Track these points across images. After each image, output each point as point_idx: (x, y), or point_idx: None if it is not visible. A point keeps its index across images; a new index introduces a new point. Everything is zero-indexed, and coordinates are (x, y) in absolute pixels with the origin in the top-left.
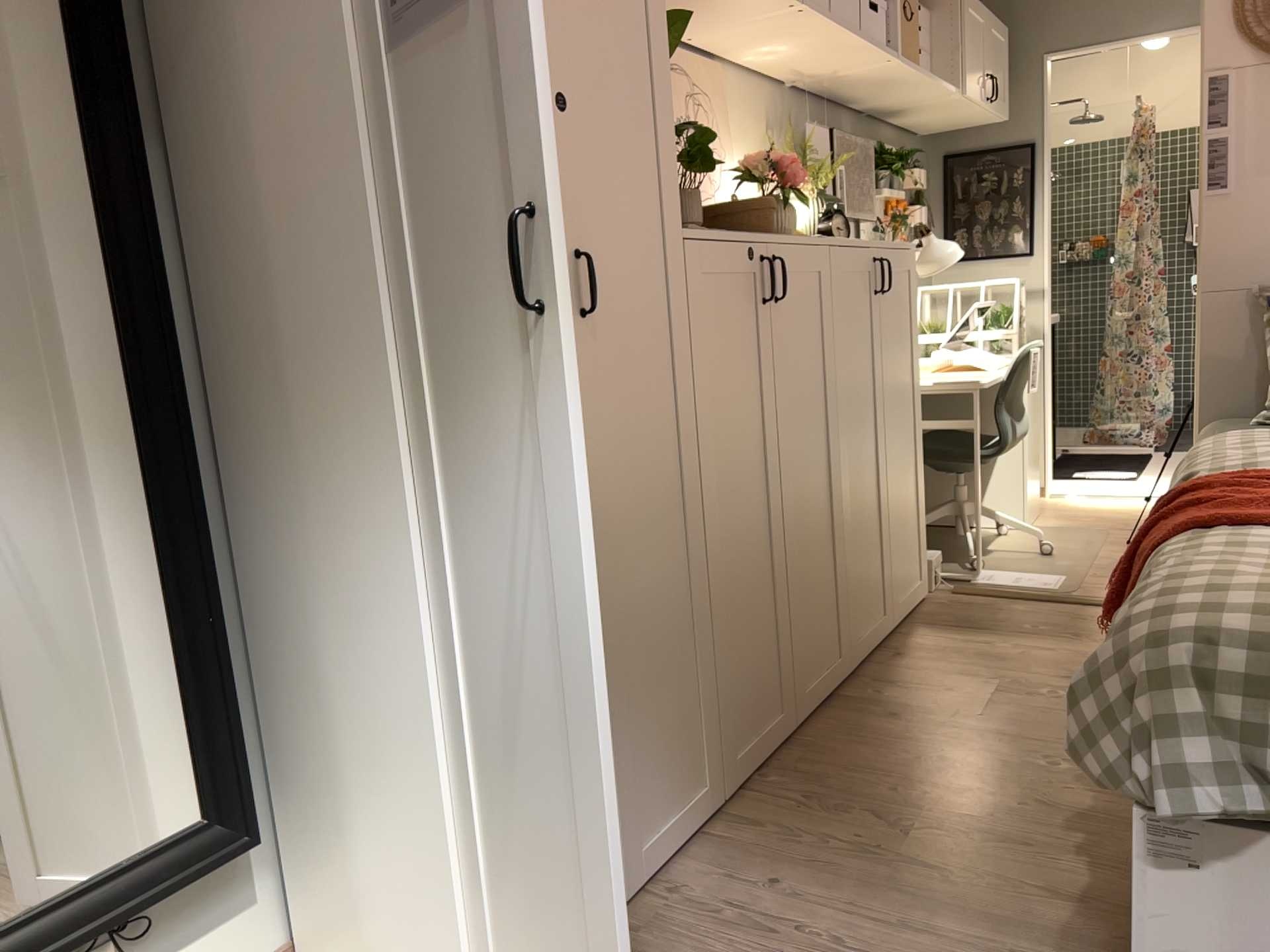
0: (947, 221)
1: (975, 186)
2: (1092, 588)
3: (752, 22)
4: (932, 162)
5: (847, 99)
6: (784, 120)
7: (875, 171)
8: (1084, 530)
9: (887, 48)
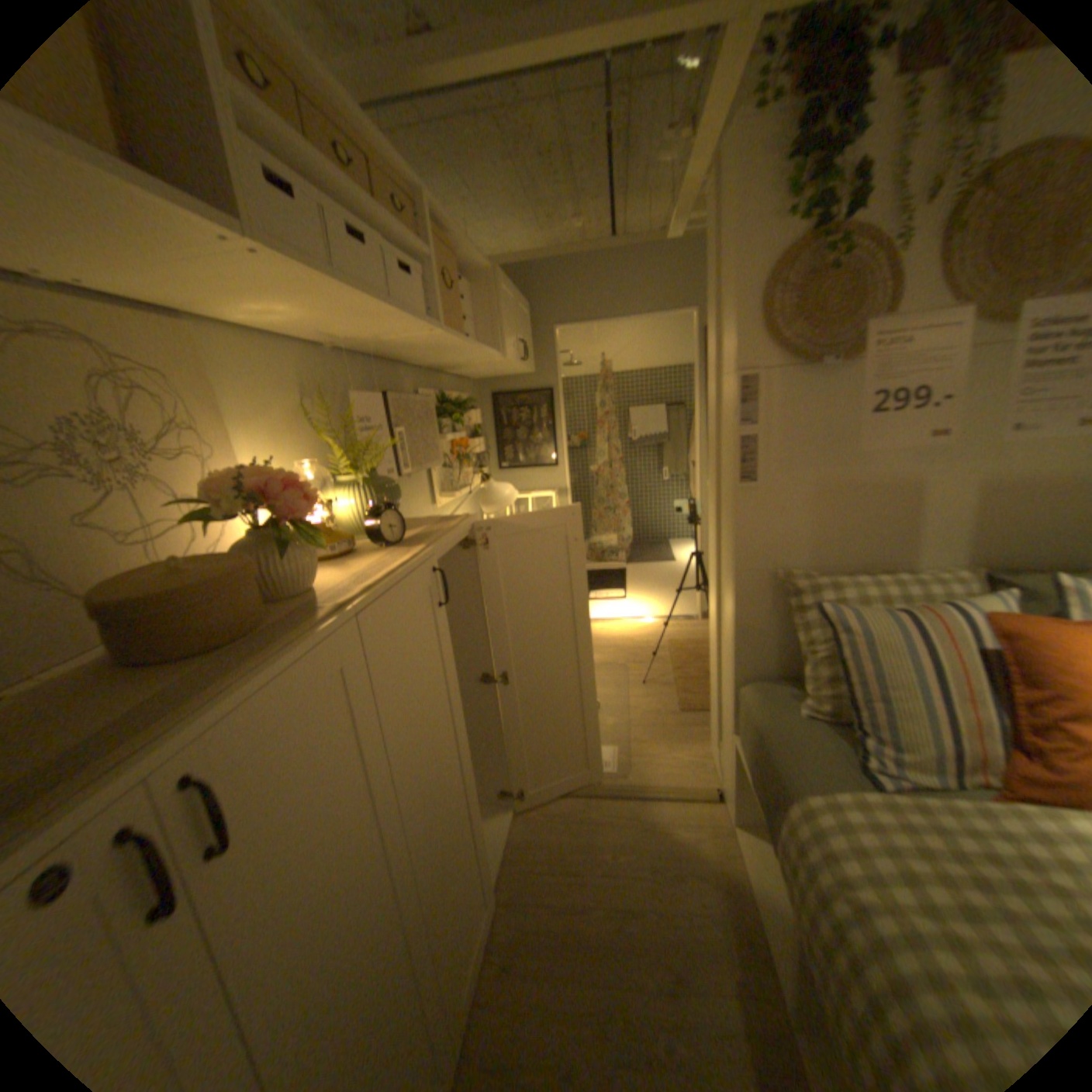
0: (498, 439)
1: (515, 415)
2: (637, 765)
3: (177, 257)
4: (484, 396)
5: (402, 355)
6: (315, 390)
7: (438, 418)
8: (610, 666)
9: (426, 314)
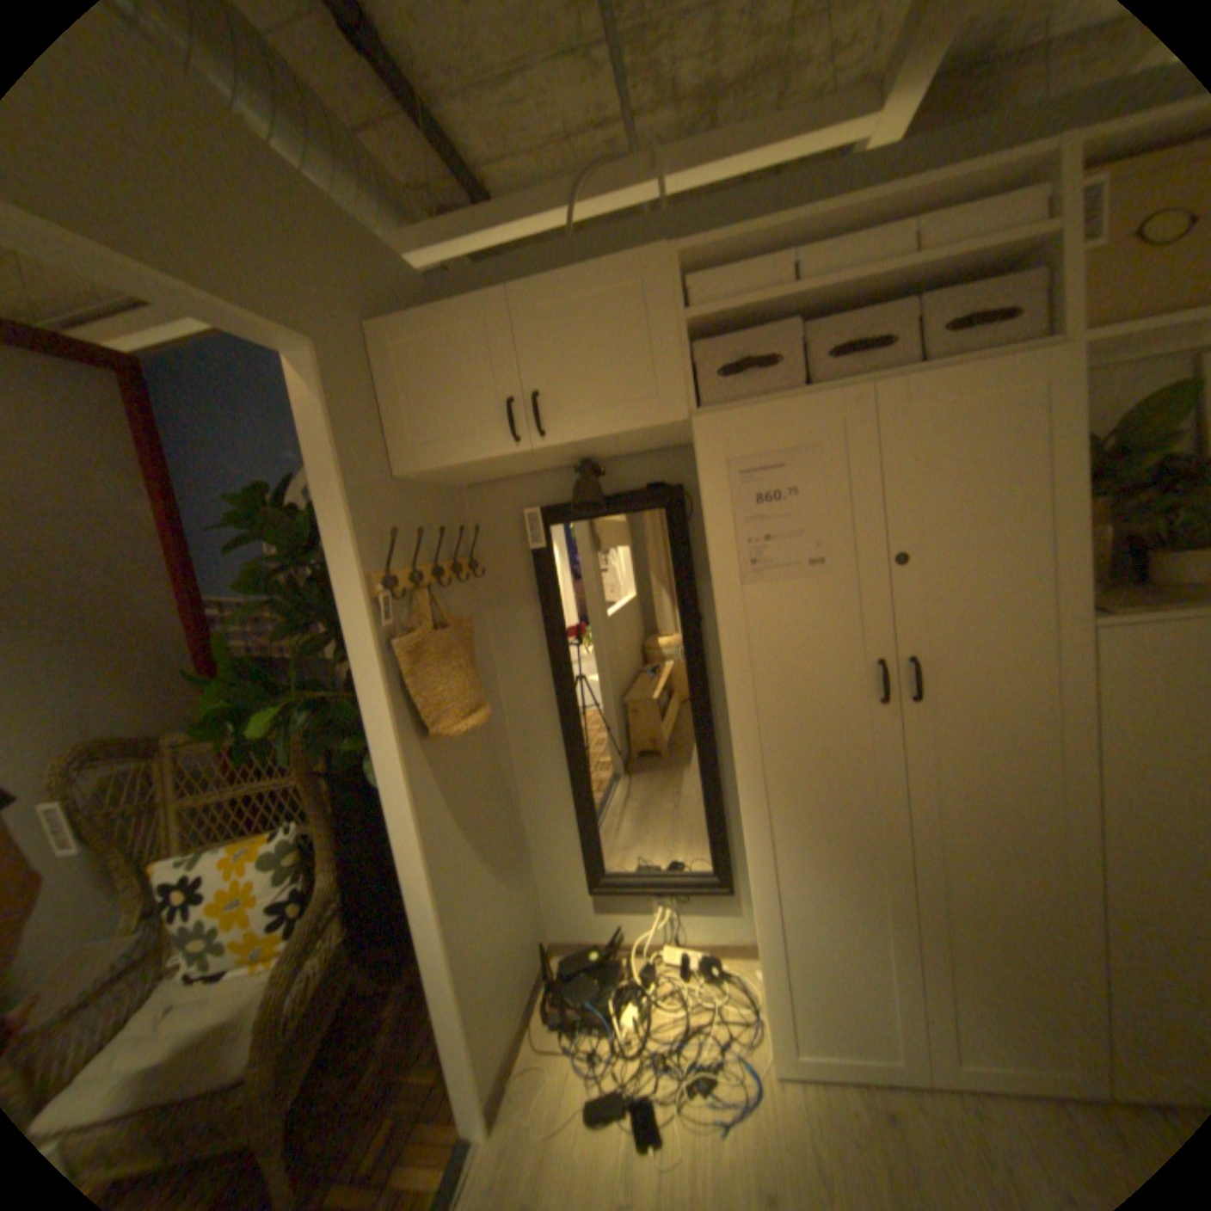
0: None
1: None
2: None
3: None
4: None
5: None
6: None
7: None
8: None
9: None
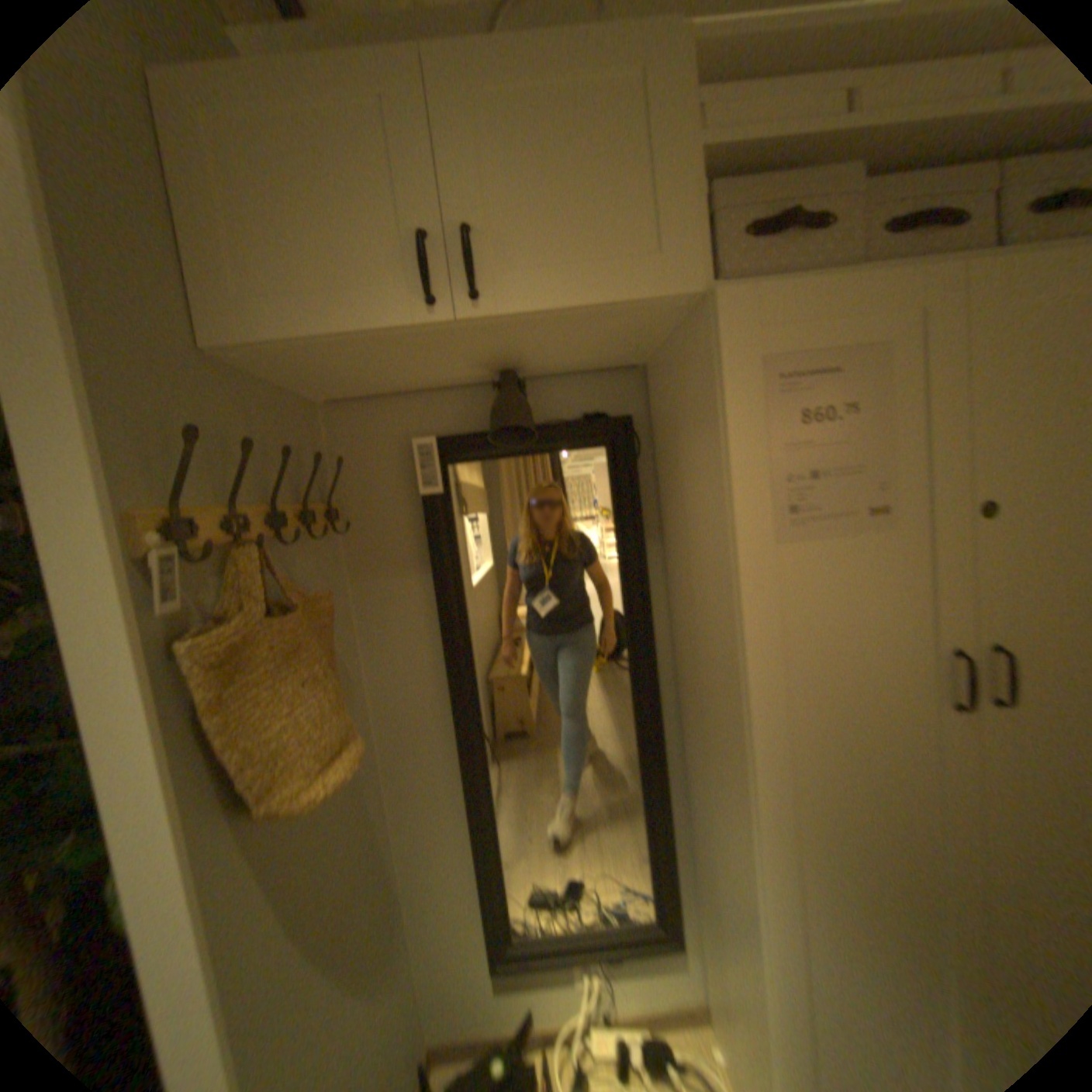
0: None
1: None
2: None
3: None
4: None
5: None
6: None
7: None
8: None
9: None
